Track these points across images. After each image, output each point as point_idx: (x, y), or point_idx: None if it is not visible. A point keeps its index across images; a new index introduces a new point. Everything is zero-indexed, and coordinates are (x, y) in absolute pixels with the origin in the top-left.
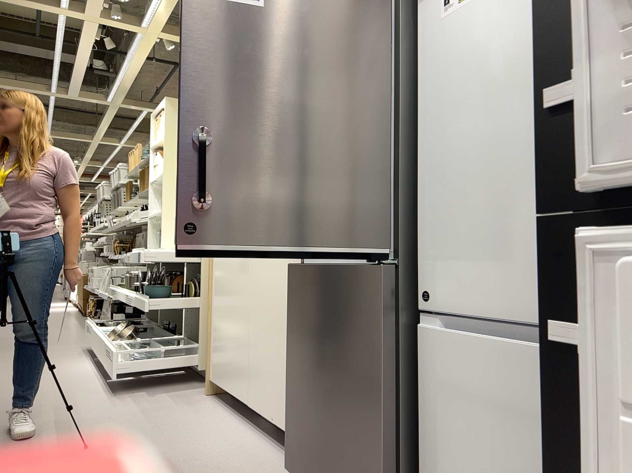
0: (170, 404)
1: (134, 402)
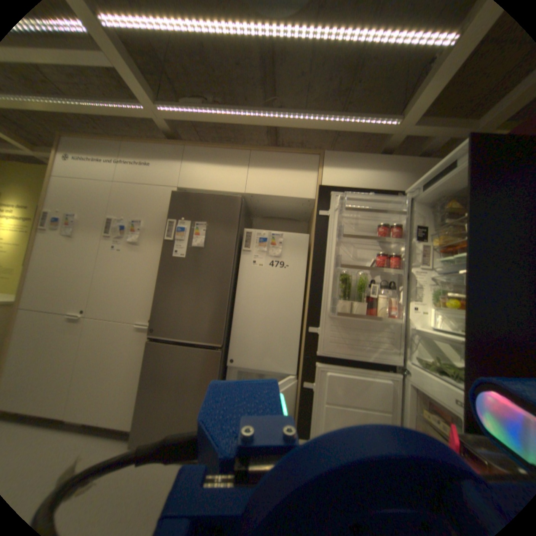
0: None
1: None
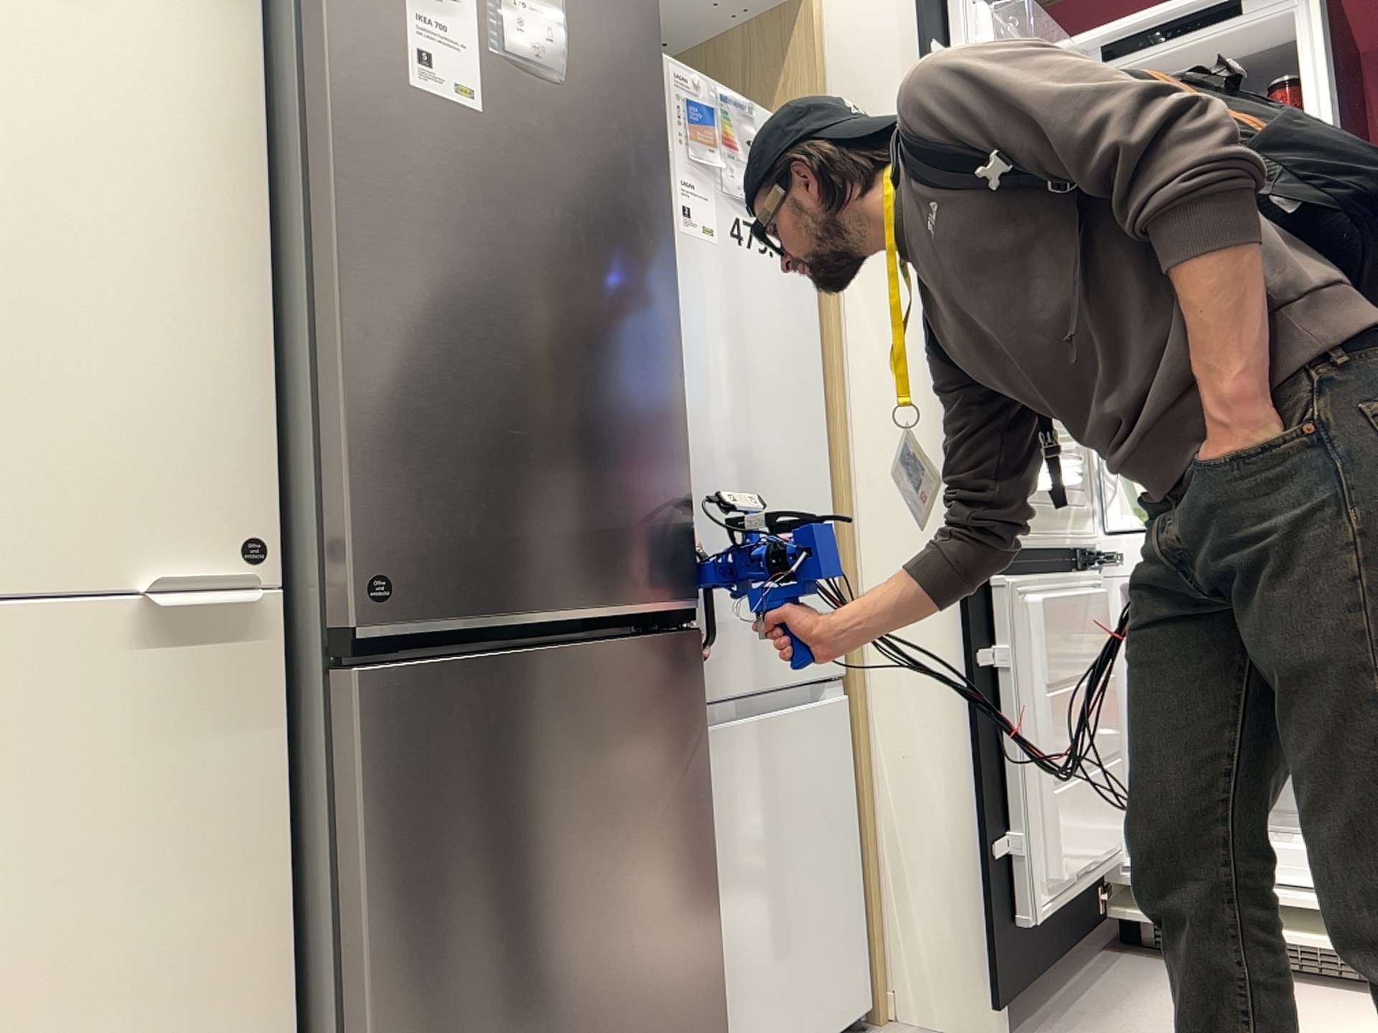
0: None
1: None
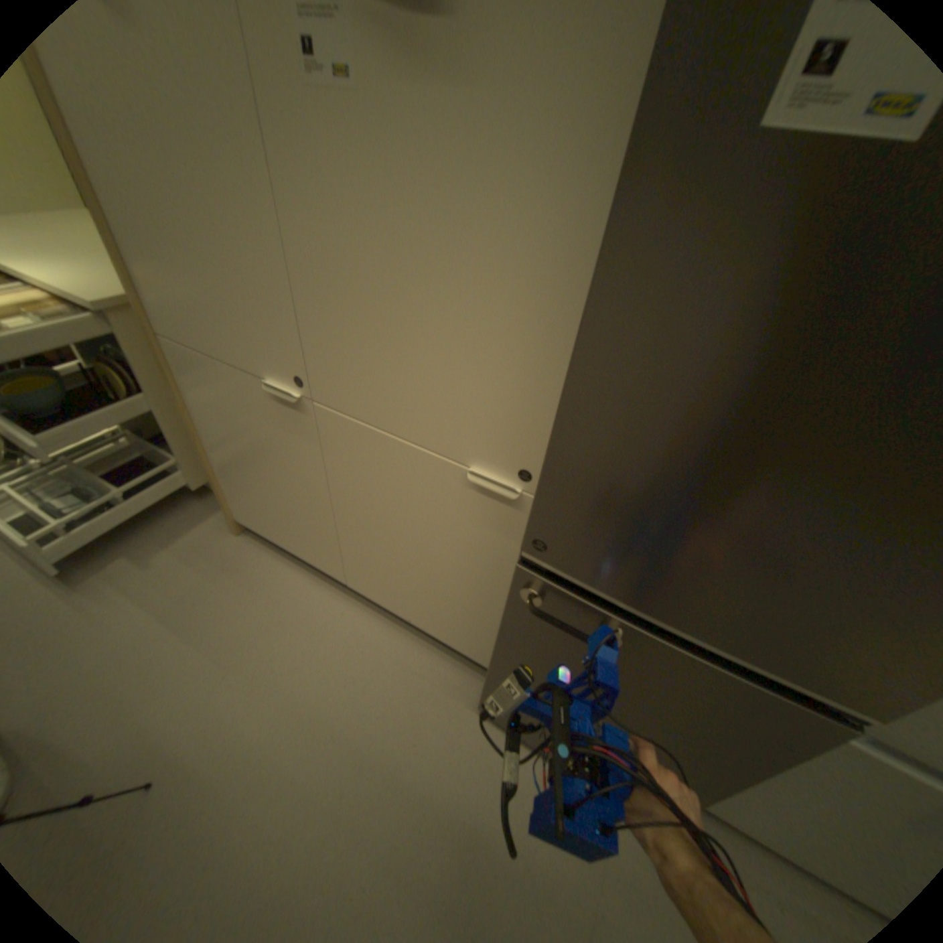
0: (195, 579)
1: (126, 596)
